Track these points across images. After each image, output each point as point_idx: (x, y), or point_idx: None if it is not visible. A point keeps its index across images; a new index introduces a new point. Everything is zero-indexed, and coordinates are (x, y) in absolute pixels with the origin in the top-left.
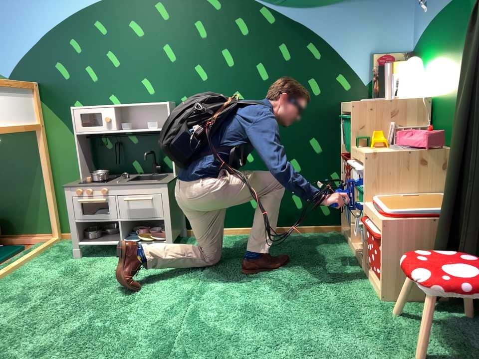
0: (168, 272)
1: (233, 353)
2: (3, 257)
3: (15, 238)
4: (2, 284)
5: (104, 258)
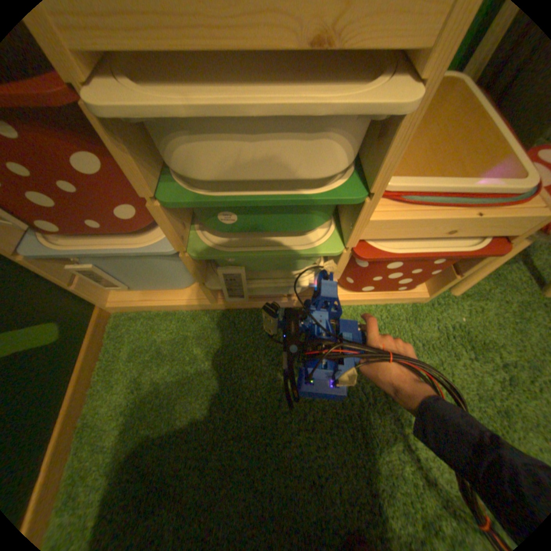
0: None
1: None
2: None
3: None
4: None
5: None
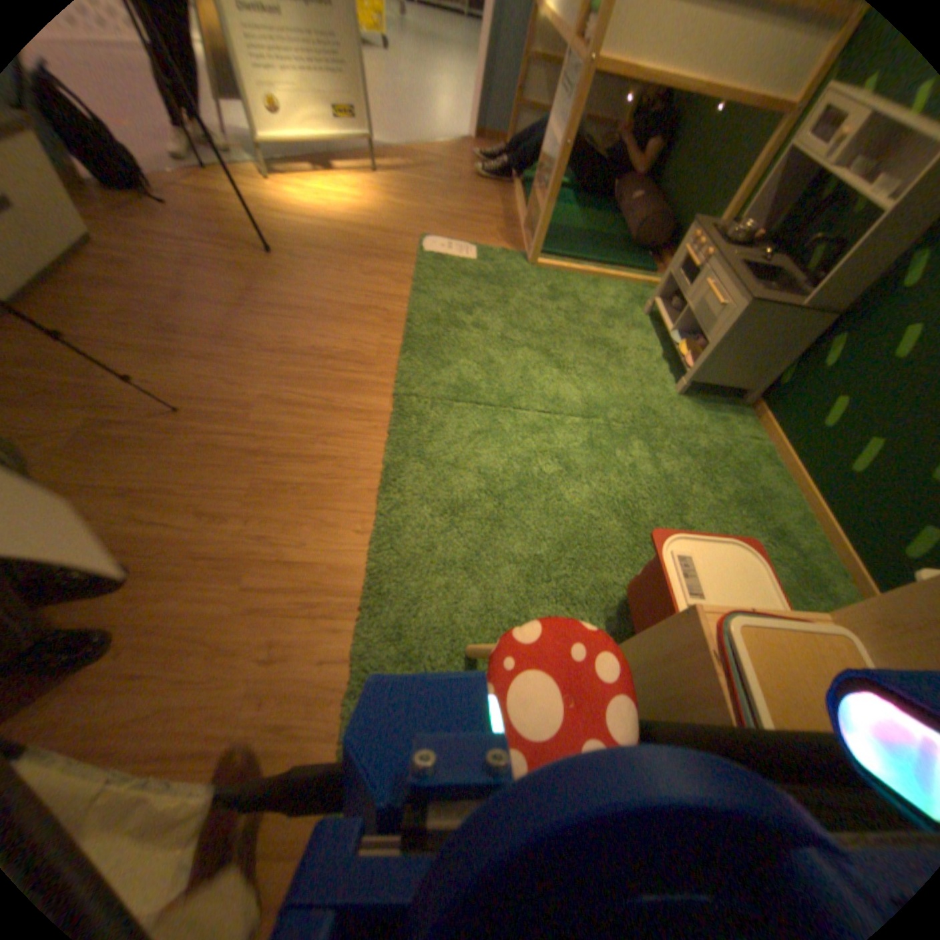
0: (635, 395)
1: (483, 455)
2: (629, 265)
3: (668, 259)
4: (579, 280)
5: (654, 335)
